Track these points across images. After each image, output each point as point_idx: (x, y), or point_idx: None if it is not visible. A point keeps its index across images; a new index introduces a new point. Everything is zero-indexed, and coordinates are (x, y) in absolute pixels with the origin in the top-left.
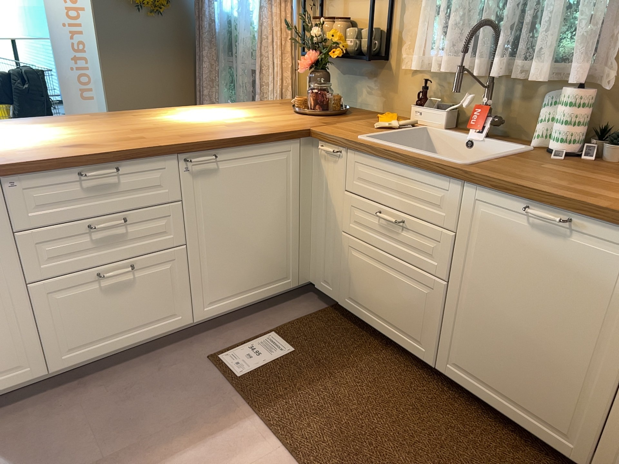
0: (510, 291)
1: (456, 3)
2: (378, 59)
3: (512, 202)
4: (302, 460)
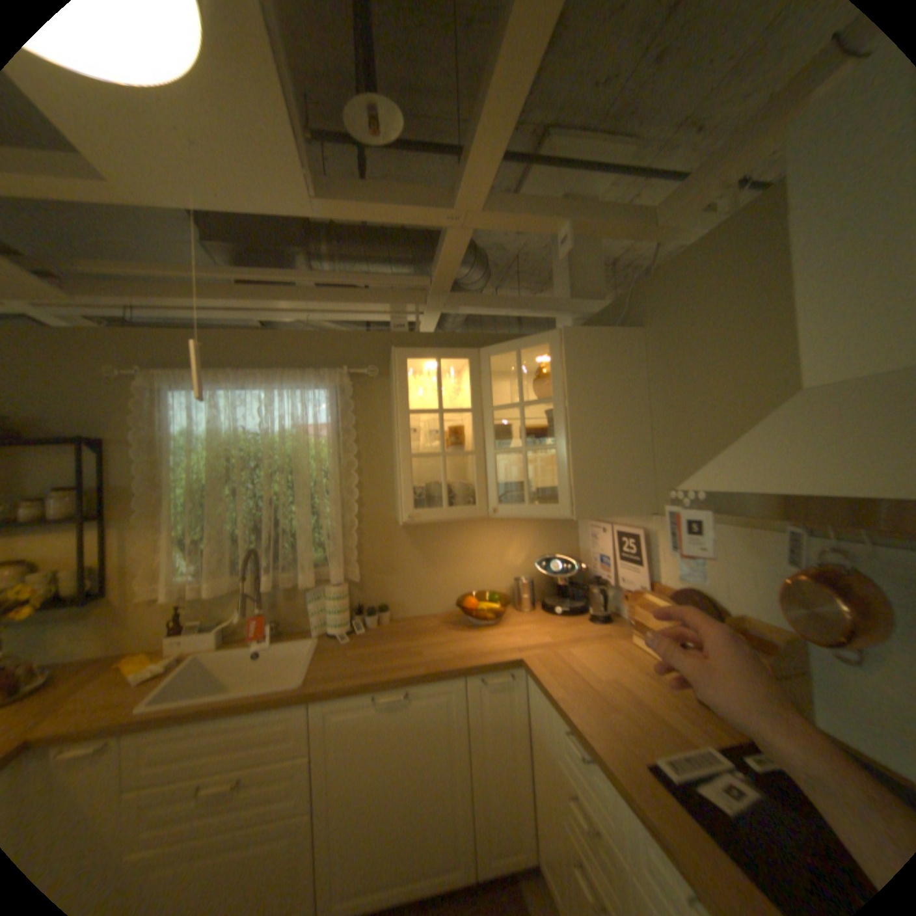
0: (376, 776)
1: (210, 534)
2: (90, 595)
3: (358, 699)
4: None
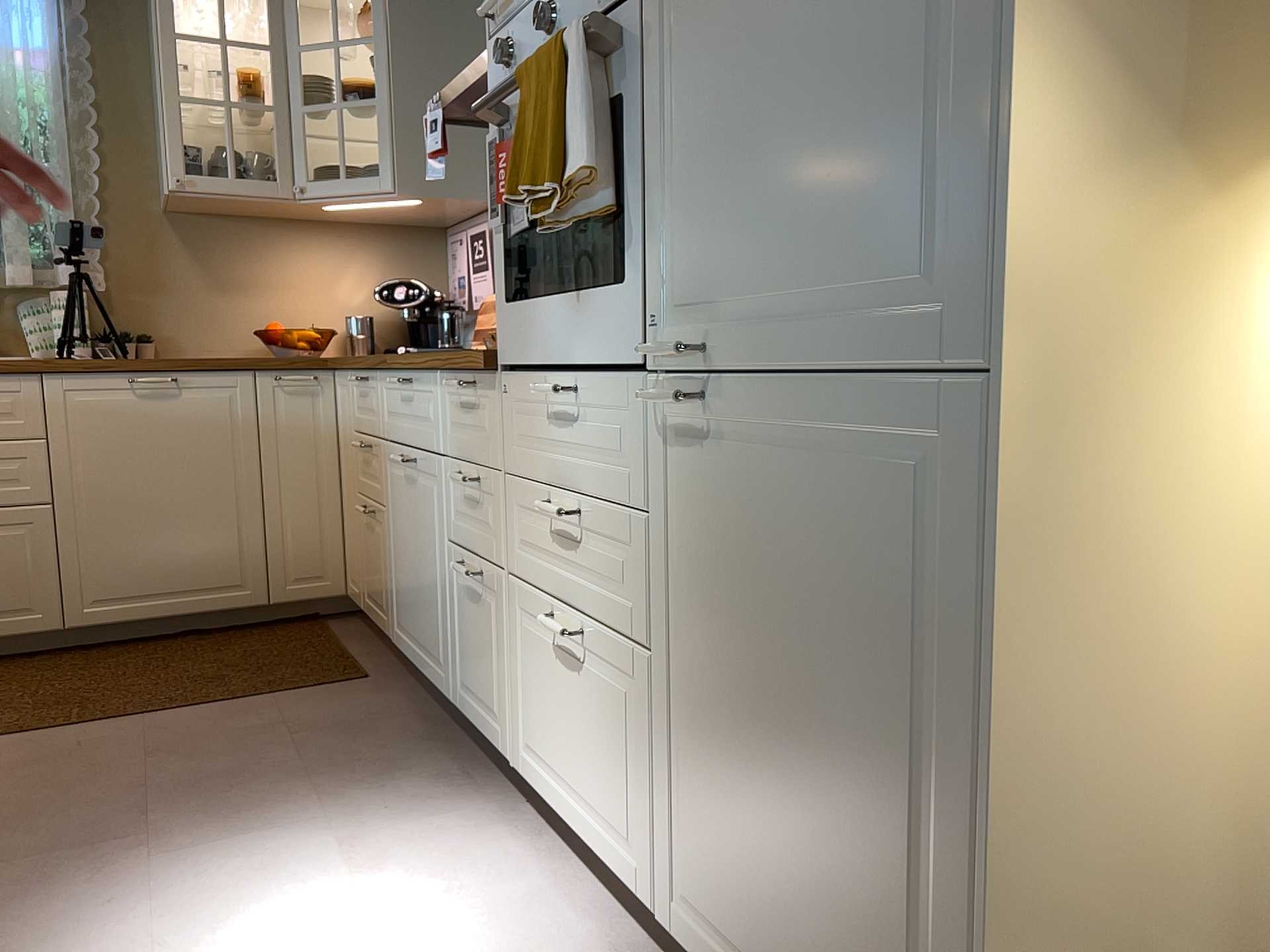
0: (137, 473)
1: None
2: None
3: (111, 379)
4: (41, 729)
